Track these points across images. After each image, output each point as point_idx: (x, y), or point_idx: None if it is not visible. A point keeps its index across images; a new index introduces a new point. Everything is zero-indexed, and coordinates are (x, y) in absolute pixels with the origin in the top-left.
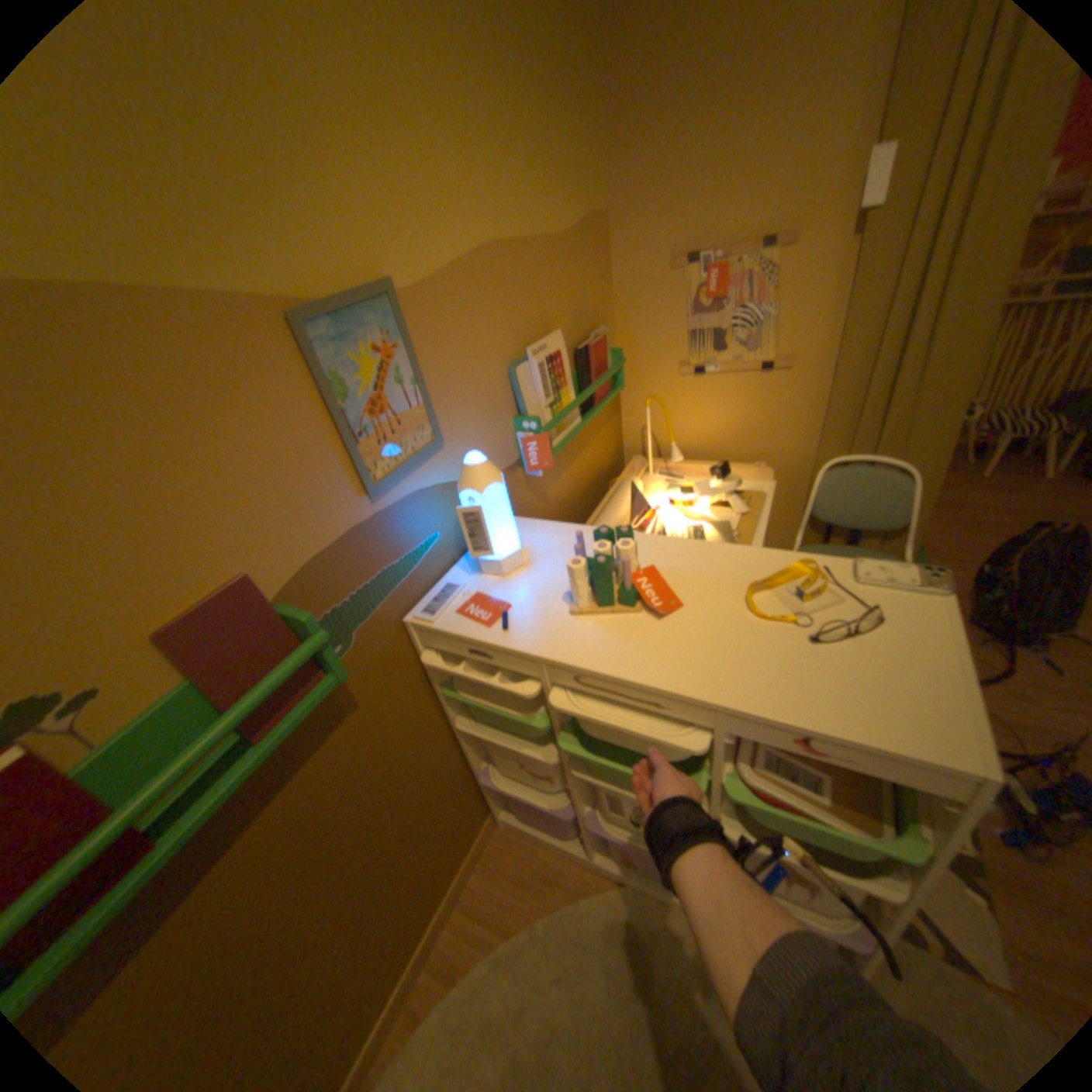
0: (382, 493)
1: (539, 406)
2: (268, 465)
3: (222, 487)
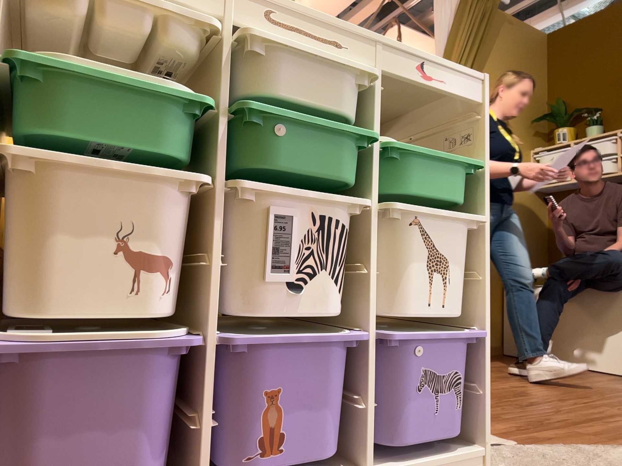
0: None
1: None
2: None
3: None
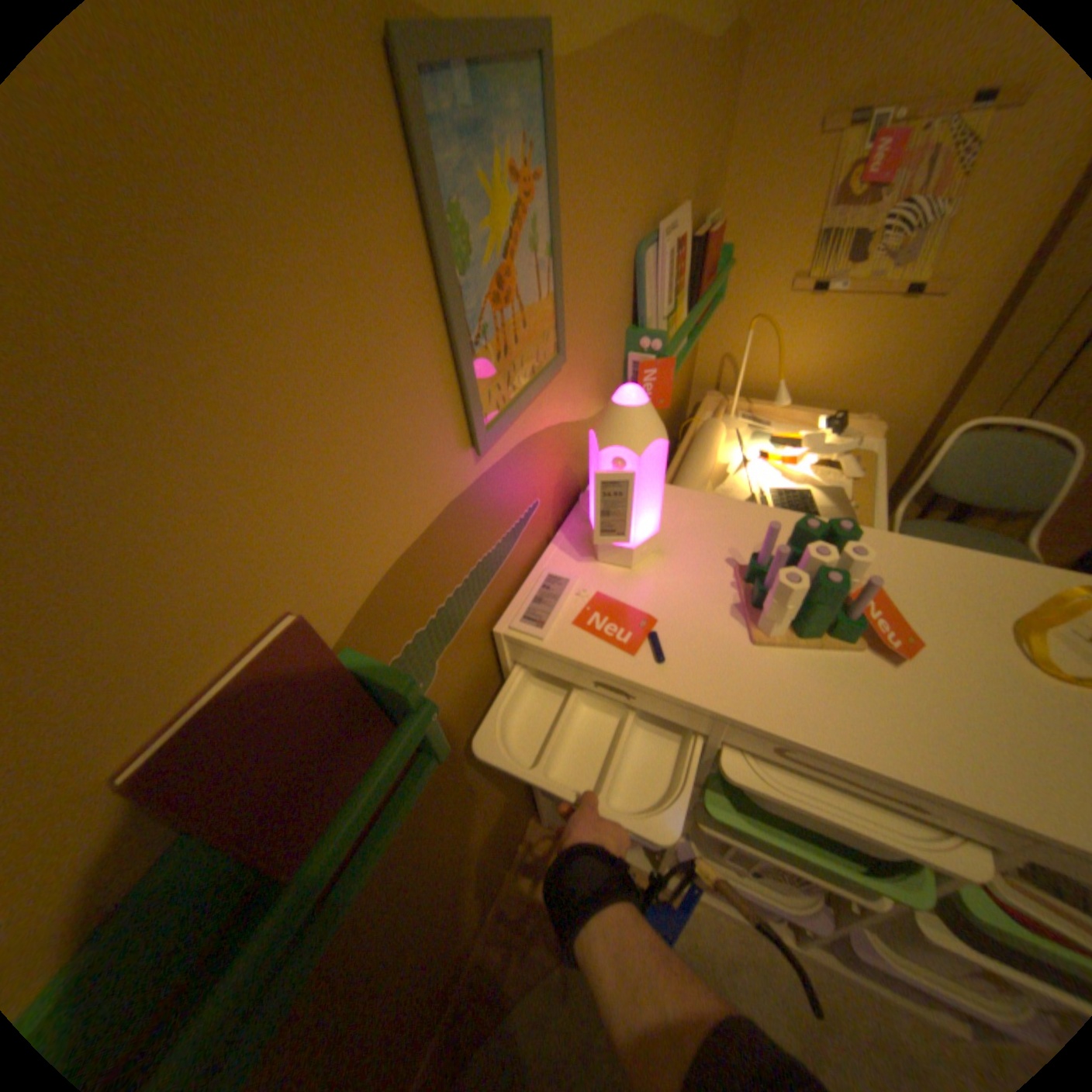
0: (492, 444)
1: (658, 314)
2: (338, 392)
3: (252, 441)
